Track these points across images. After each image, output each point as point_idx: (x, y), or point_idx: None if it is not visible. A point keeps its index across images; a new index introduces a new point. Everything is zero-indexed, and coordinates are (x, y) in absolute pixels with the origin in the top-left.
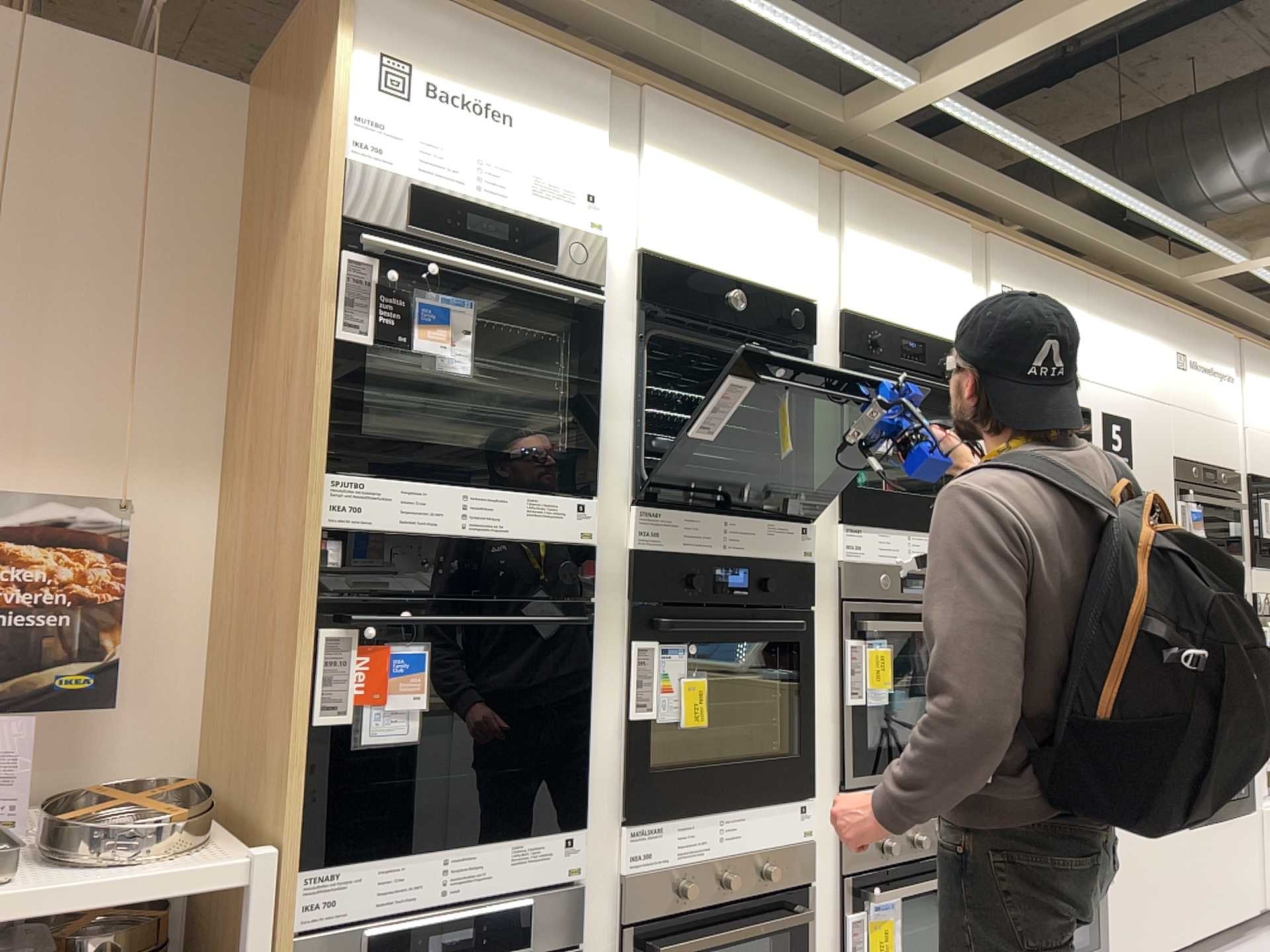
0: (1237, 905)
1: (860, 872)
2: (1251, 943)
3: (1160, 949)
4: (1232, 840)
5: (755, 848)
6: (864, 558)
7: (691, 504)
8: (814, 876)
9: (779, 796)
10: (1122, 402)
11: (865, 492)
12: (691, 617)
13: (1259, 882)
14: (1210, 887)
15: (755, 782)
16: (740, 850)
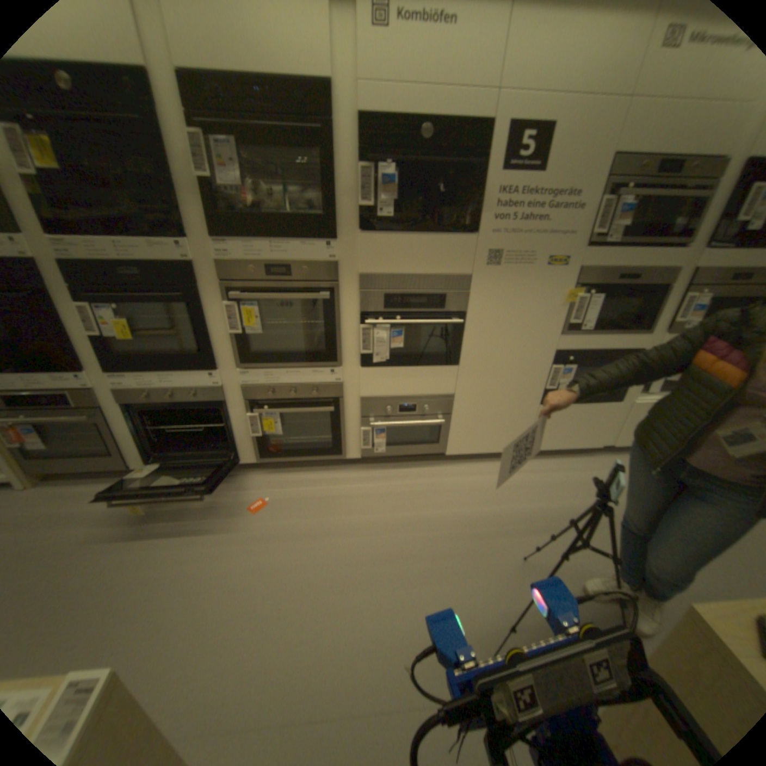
0: (578, 443)
1: (256, 401)
2: (584, 459)
3: (493, 451)
4: (586, 414)
5: (183, 387)
6: (231, 258)
7: (89, 232)
8: (228, 399)
9: (193, 369)
10: (551, 103)
11: (224, 216)
12: (103, 292)
13: (609, 435)
14: (553, 433)
15: (176, 363)
16: (174, 387)
